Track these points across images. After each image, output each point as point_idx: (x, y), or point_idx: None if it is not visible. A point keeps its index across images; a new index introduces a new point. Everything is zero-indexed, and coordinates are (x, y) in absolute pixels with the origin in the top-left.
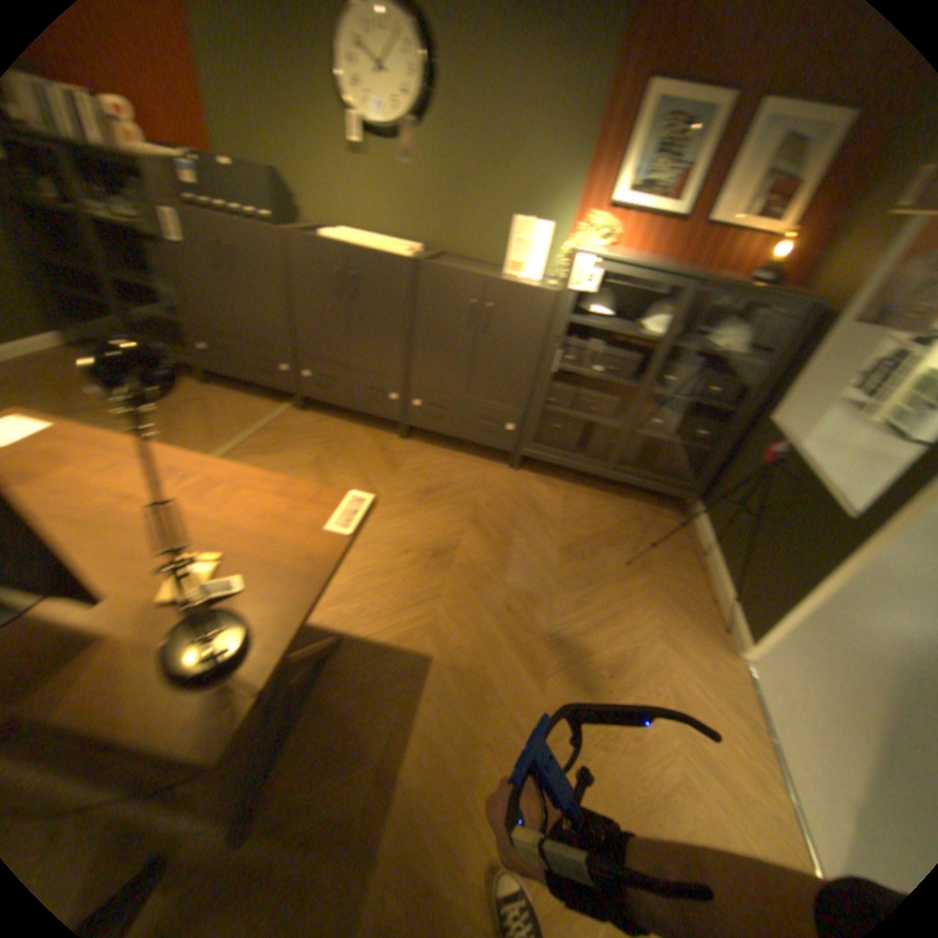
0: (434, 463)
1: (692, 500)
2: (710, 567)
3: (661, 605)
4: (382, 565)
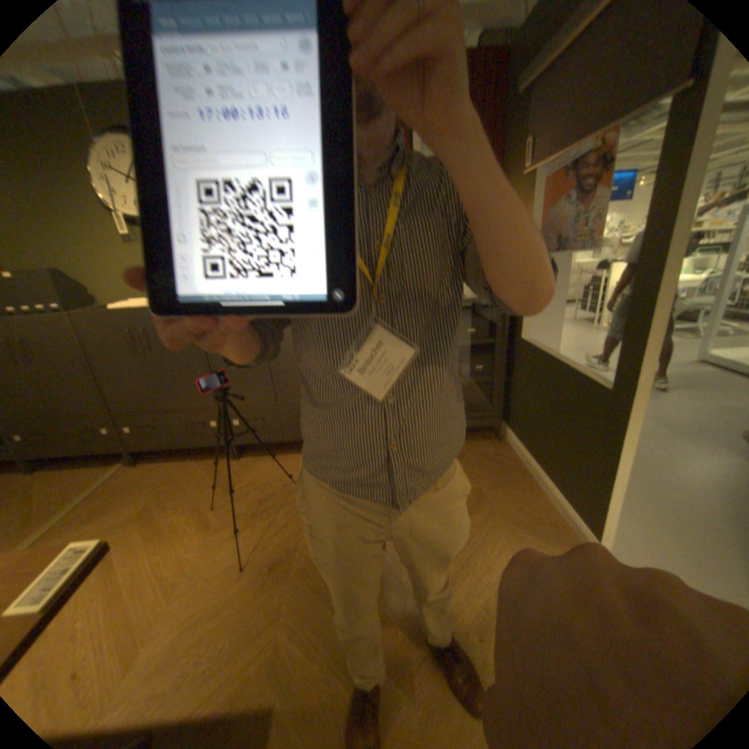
0: (267, 471)
1: (498, 423)
2: (536, 476)
3: (506, 531)
4: (212, 605)
